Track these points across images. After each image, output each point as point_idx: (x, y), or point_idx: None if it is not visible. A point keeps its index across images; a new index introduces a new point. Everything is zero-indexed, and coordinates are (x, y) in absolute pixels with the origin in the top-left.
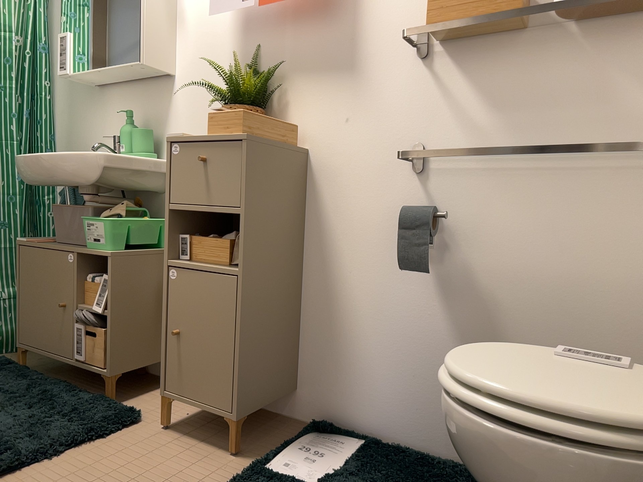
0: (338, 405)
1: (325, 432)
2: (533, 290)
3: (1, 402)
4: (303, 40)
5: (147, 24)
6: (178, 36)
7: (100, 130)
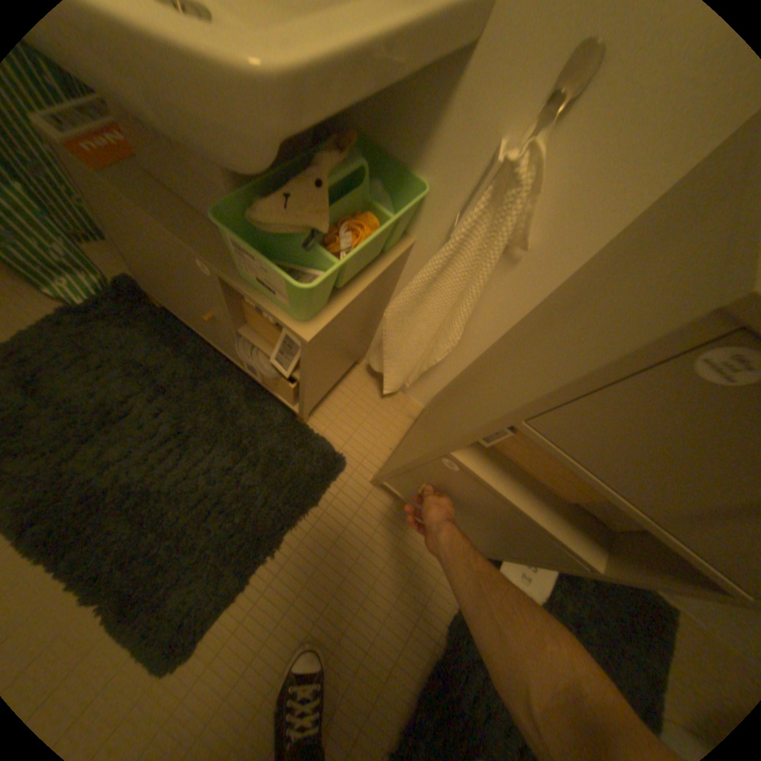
0: None
1: None
2: None
3: (175, 431)
4: None
5: None
6: None
7: None
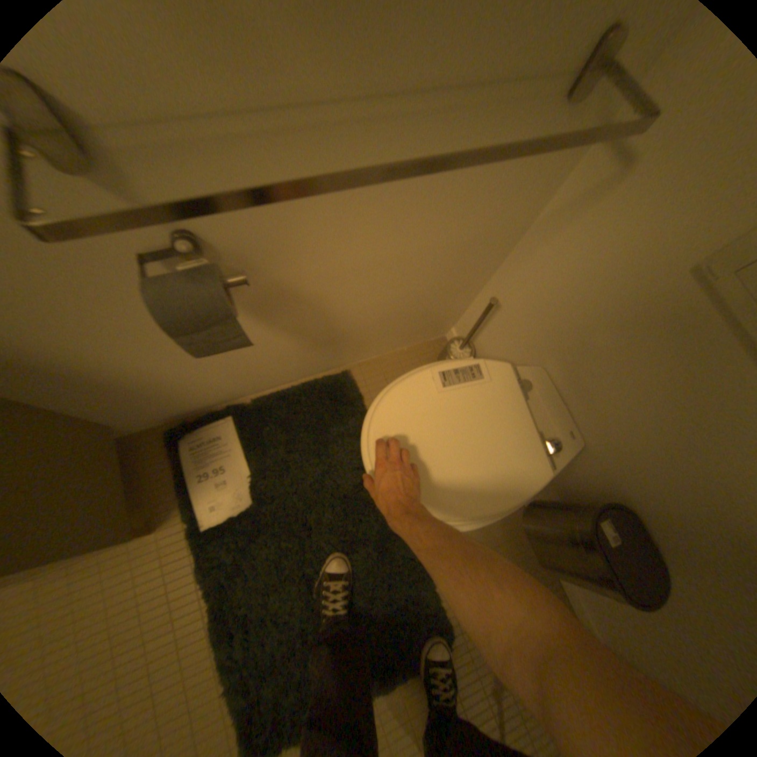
0: (176, 408)
1: (185, 430)
2: (362, 273)
3: None
4: None
5: None
6: None
7: None
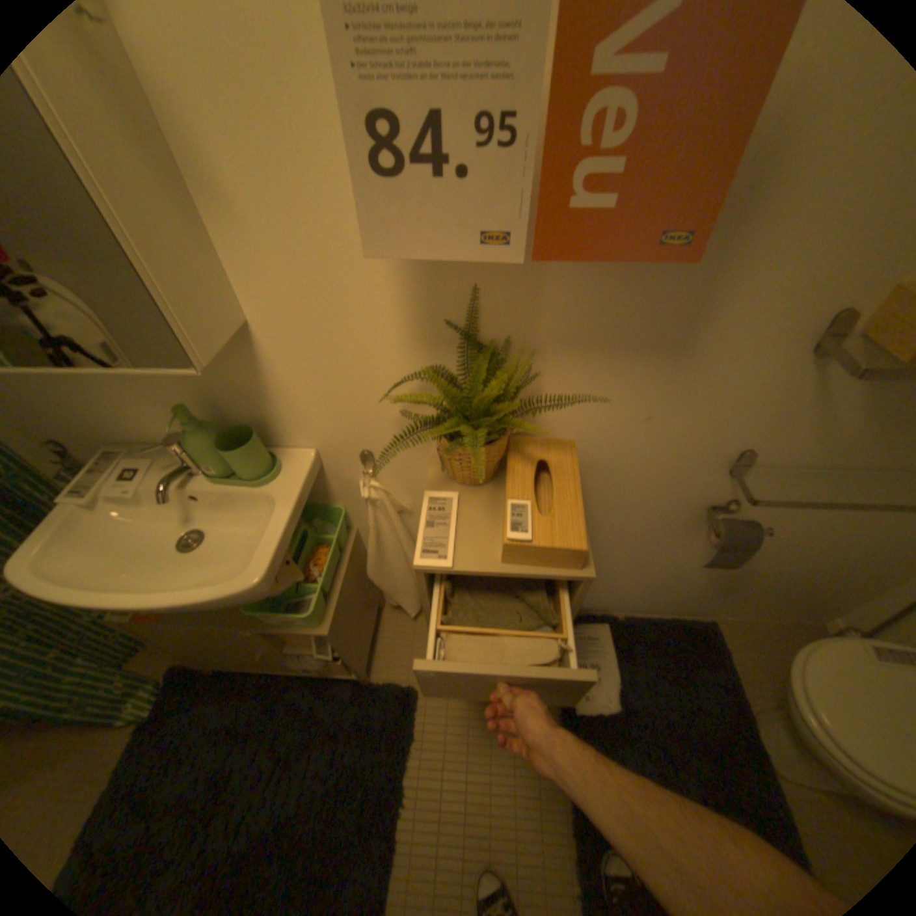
0: None
1: None
2: (802, 546)
3: (273, 764)
4: (588, 287)
5: (148, 262)
6: (210, 225)
7: (80, 399)
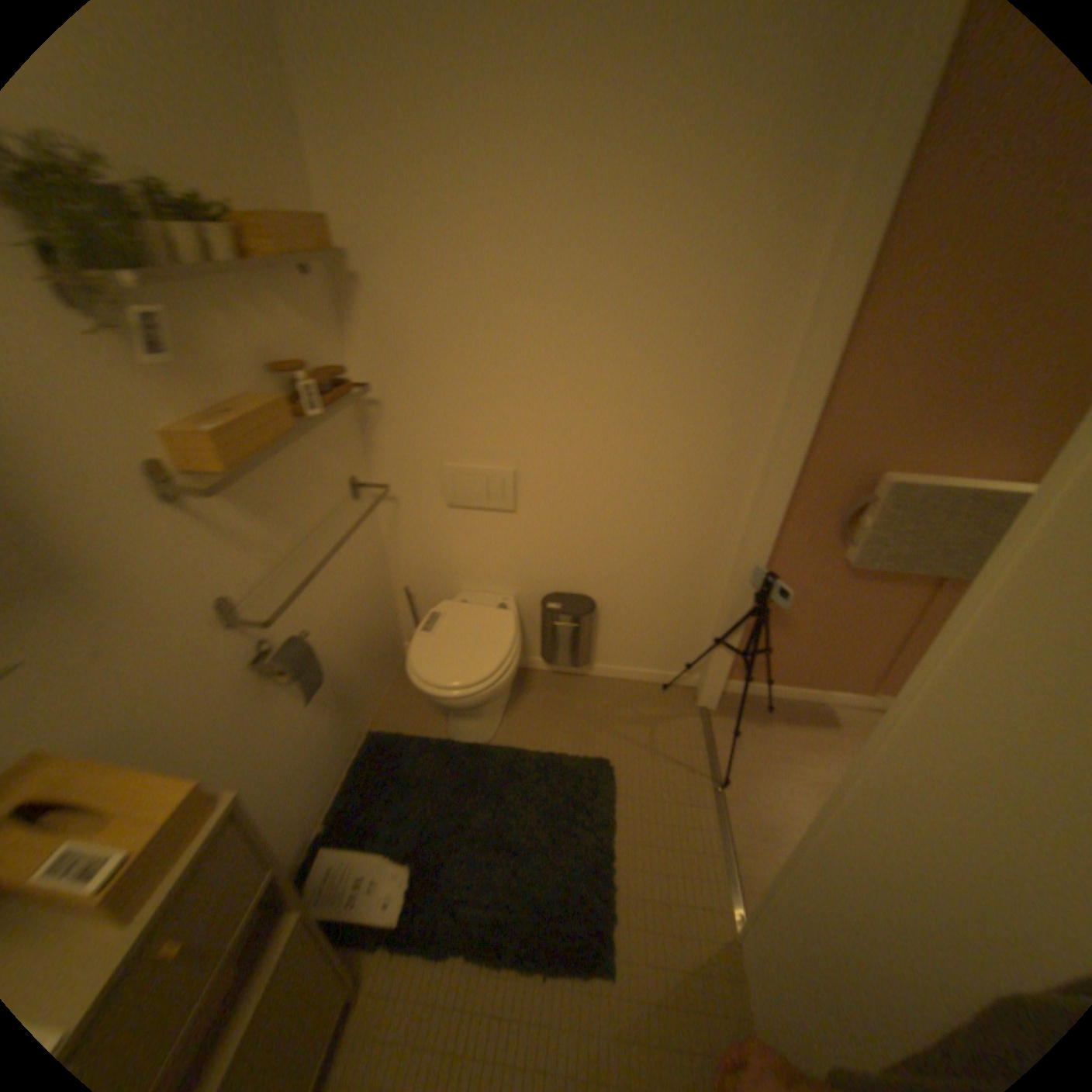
0: None
1: None
2: (335, 626)
3: None
4: None
5: None
6: None
7: None
